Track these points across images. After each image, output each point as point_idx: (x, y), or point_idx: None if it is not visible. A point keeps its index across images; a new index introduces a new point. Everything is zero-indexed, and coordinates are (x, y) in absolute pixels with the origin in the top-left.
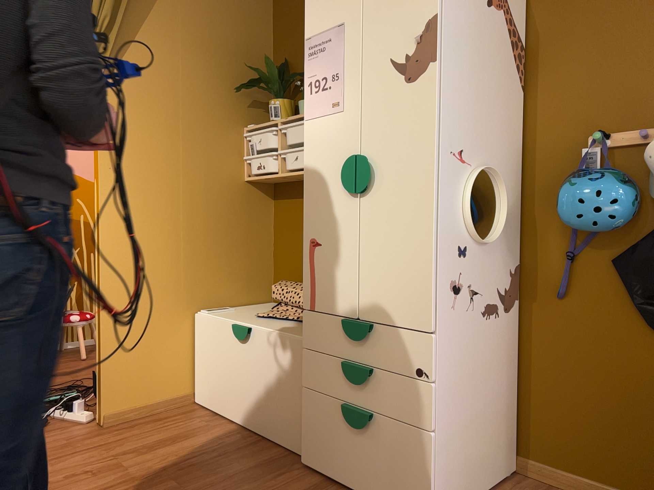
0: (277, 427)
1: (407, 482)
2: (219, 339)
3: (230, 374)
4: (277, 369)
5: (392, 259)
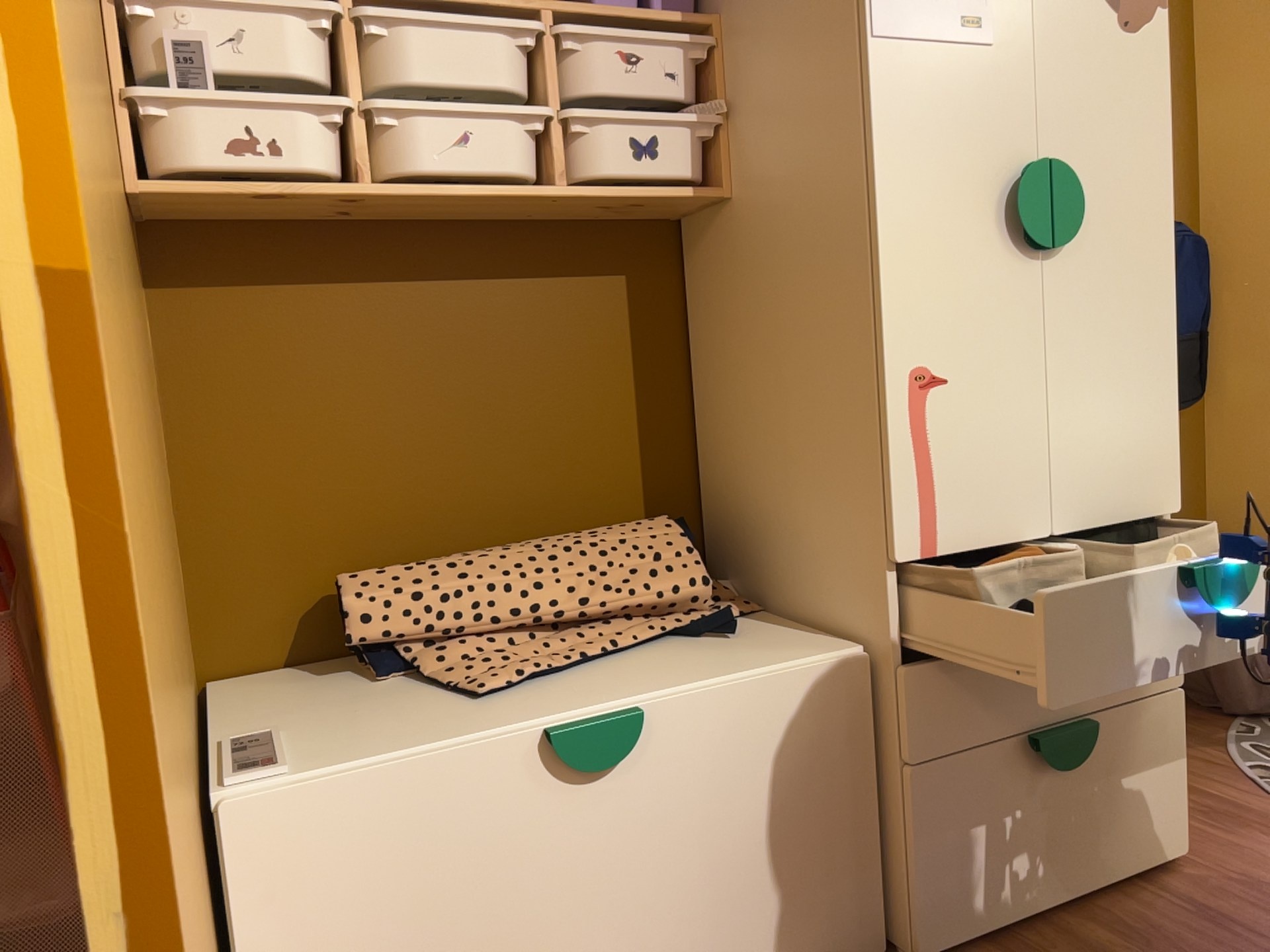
0: (783, 947)
1: (1152, 800)
2: (445, 836)
3: (539, 925)
4: (771, 781)
5: (1112, 389)
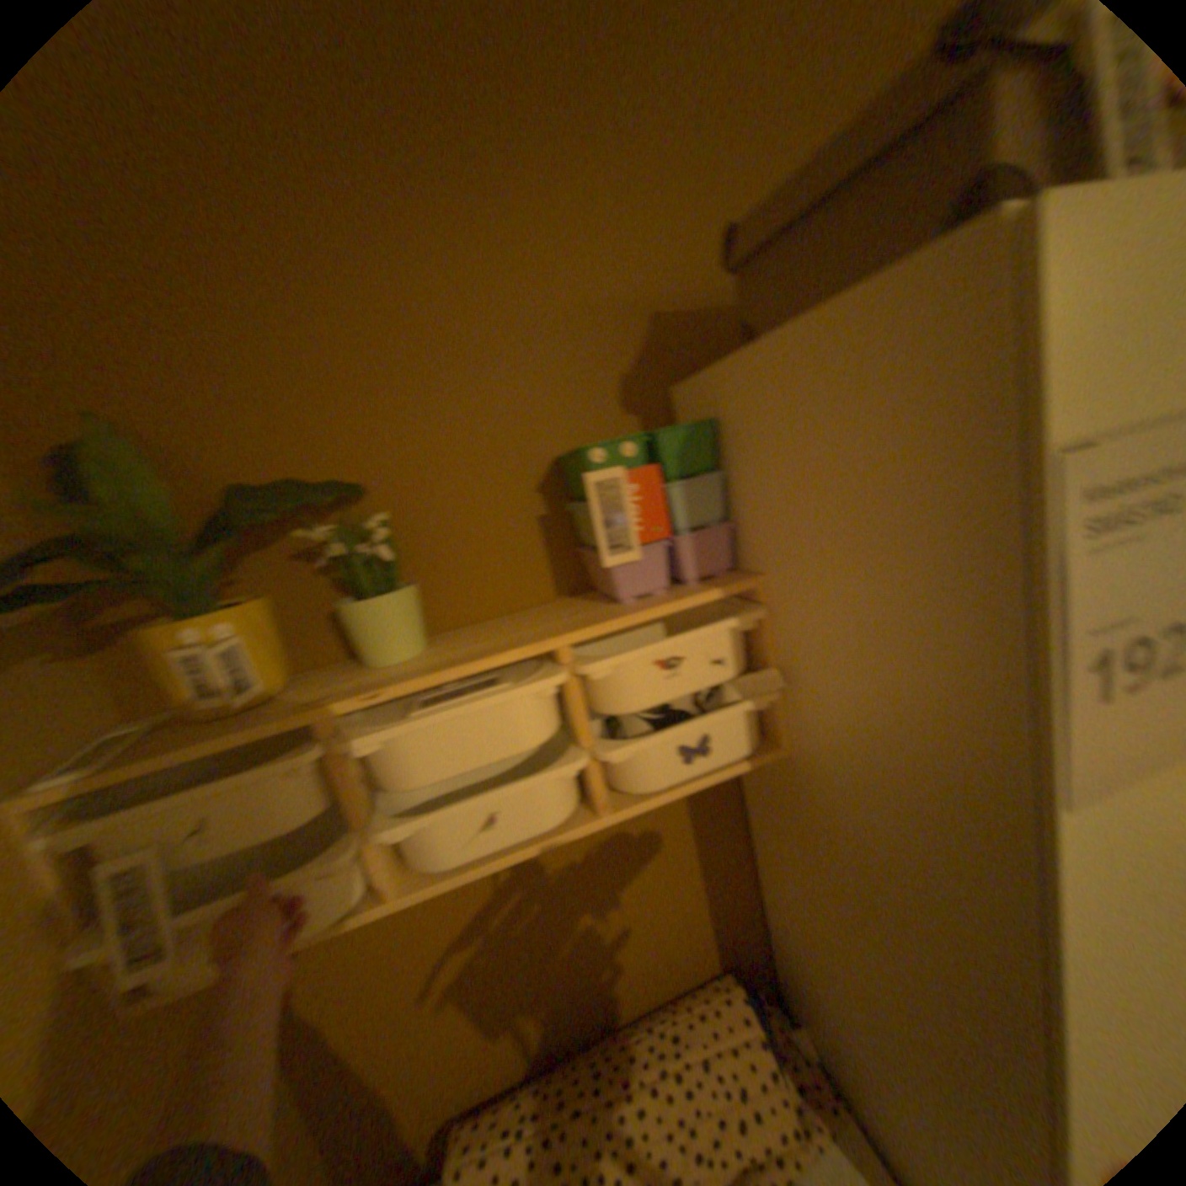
0: None
1: None
2: None
3: None
4: None
5: None
